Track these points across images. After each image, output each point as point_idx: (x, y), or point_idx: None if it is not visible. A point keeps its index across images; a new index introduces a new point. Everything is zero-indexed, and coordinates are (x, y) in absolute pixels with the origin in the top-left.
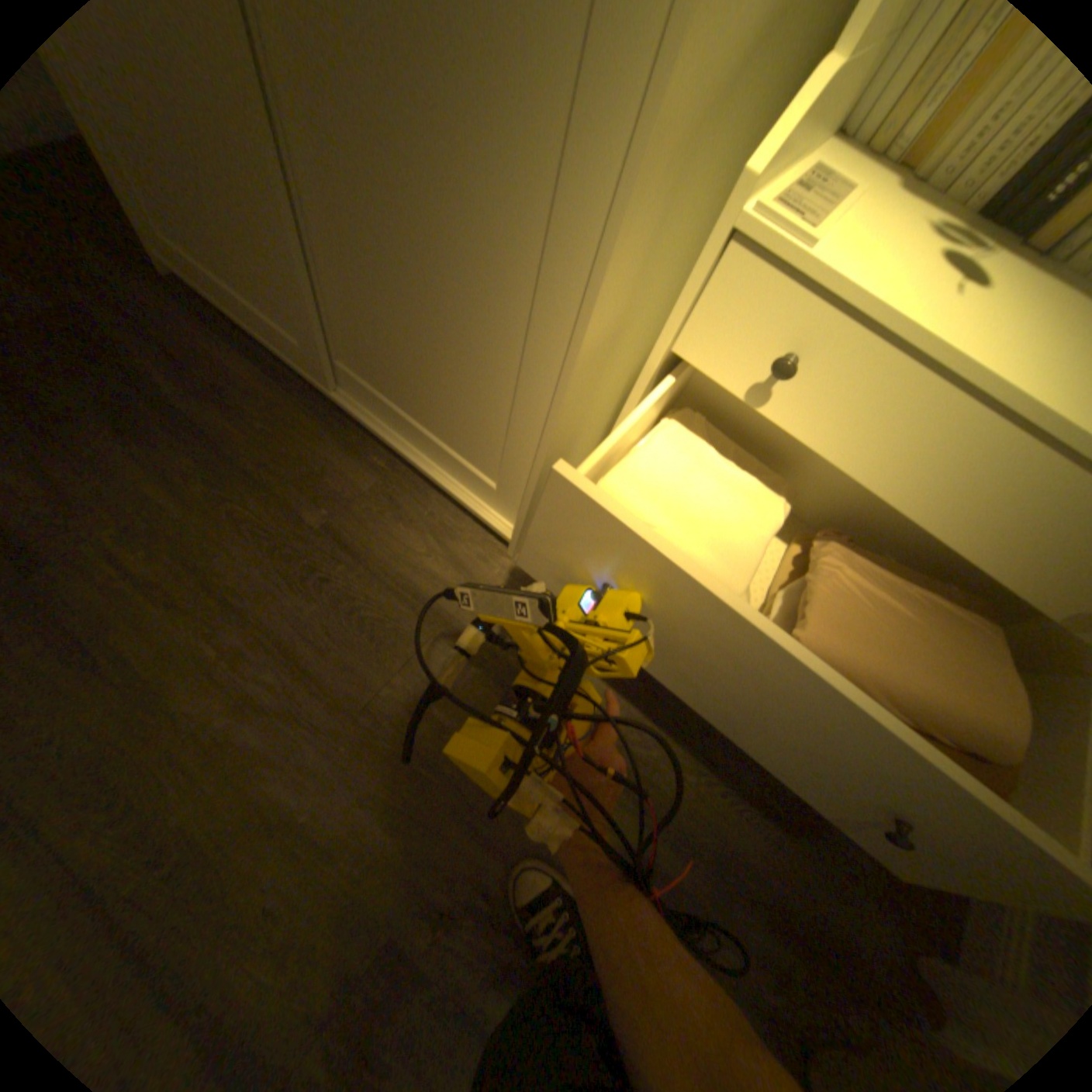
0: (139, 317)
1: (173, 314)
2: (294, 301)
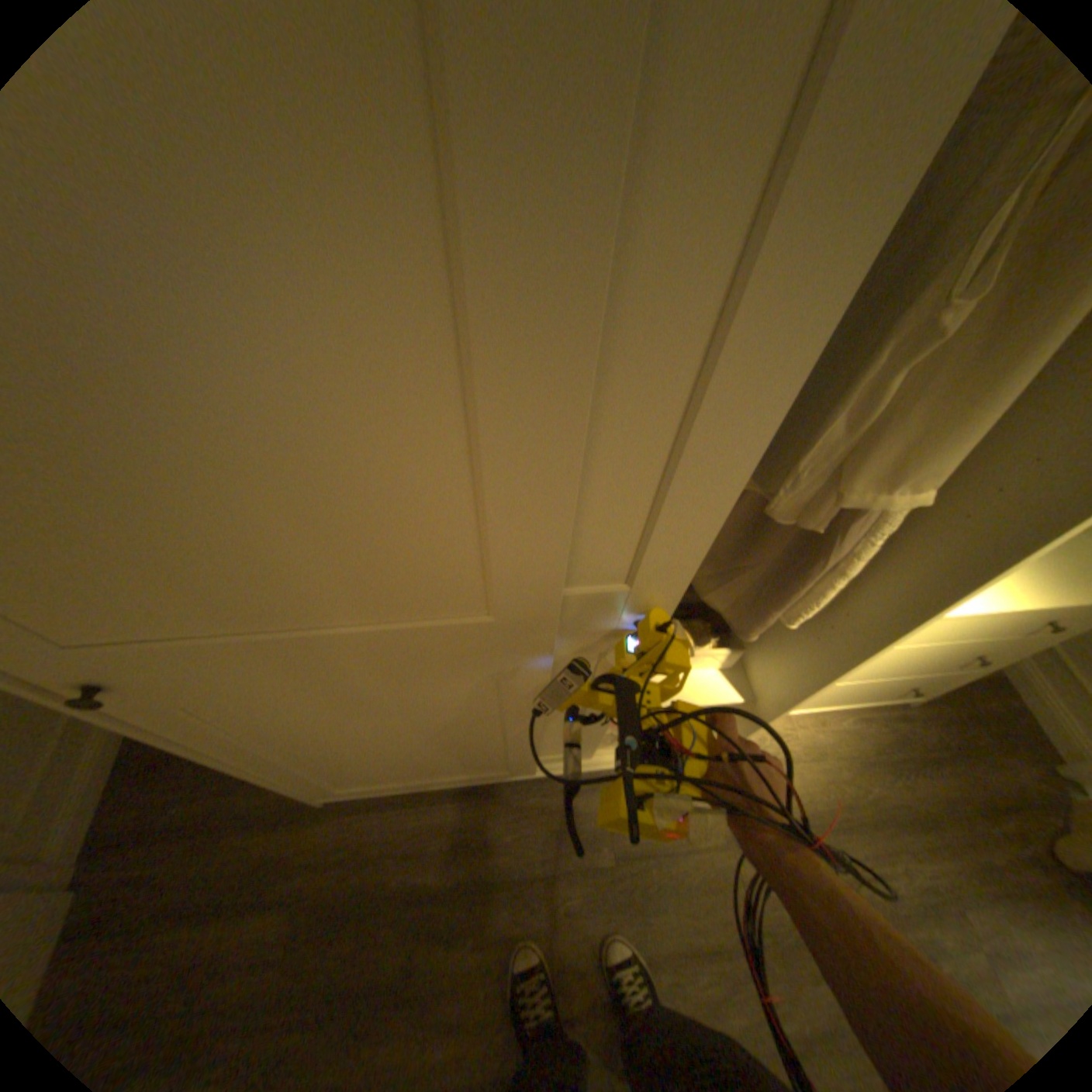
0: (347, 852)
1: (363, 825)
2: (521, 761)
